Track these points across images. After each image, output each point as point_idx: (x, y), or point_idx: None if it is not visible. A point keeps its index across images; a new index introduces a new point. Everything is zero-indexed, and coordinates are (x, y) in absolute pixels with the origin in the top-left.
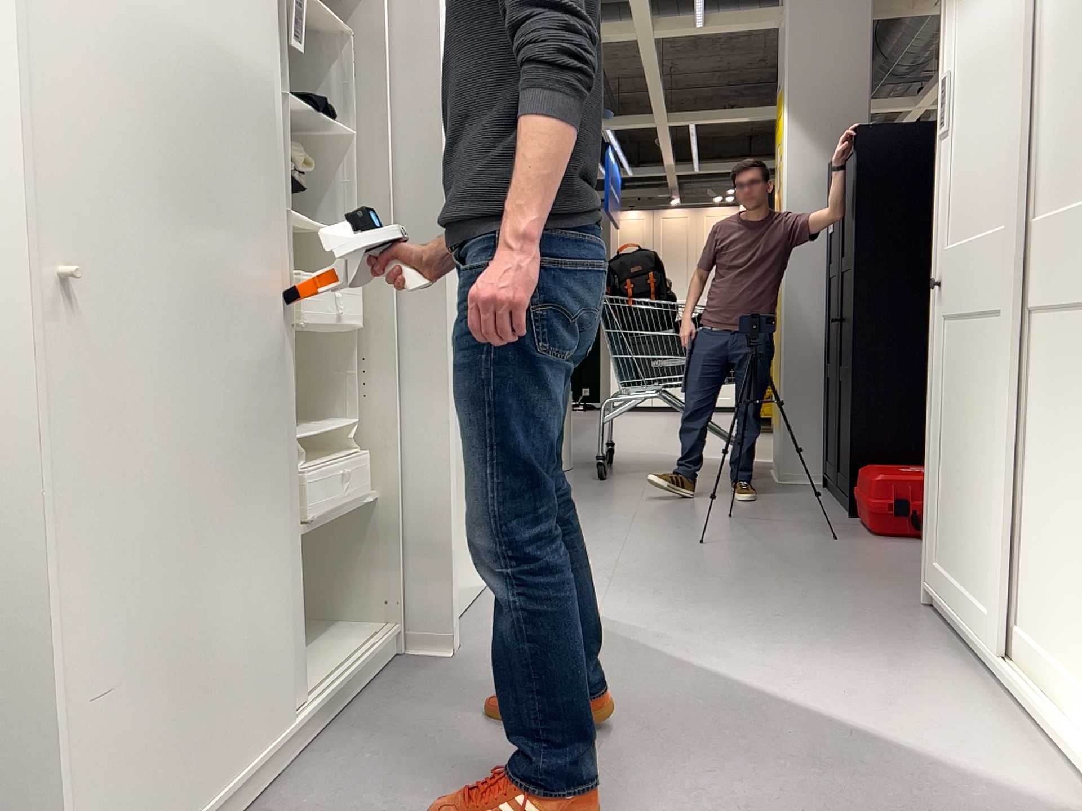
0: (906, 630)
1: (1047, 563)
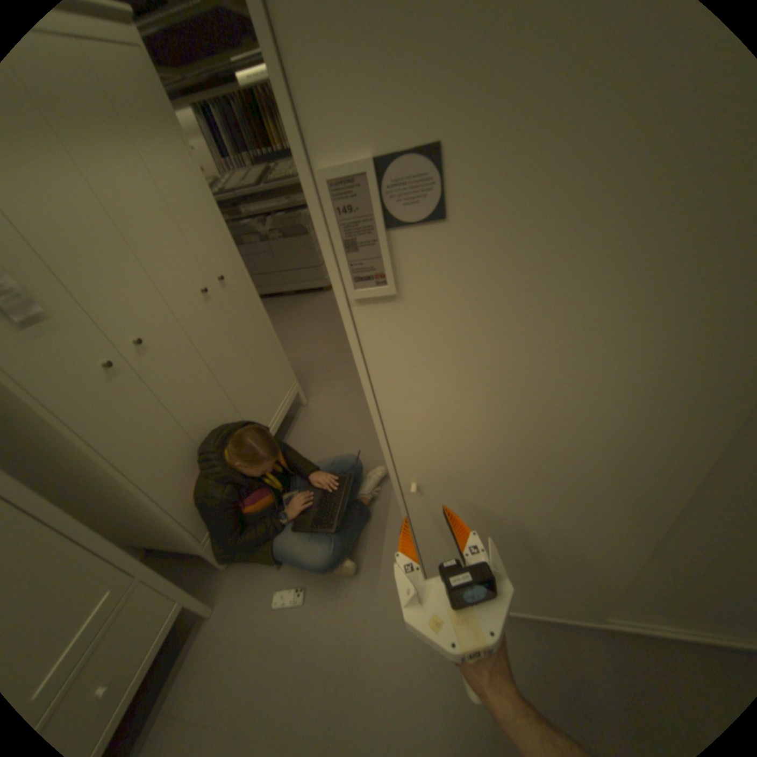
0: None
1: None
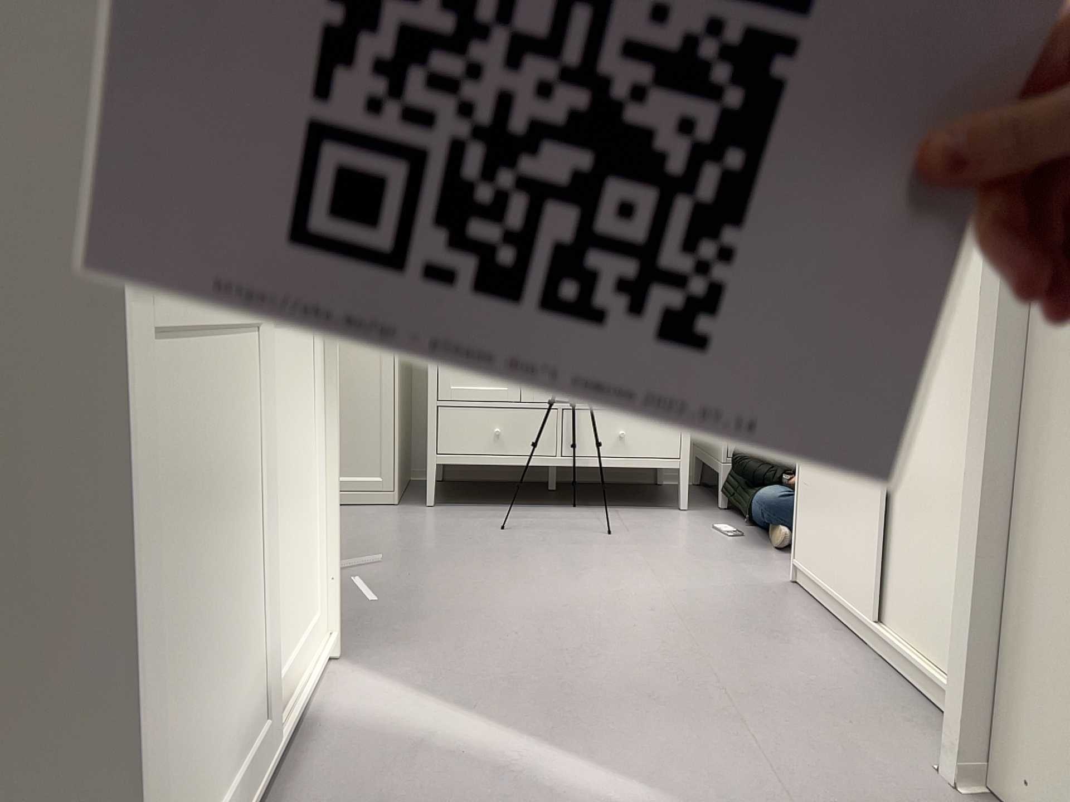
0: None
1: (282, 578)
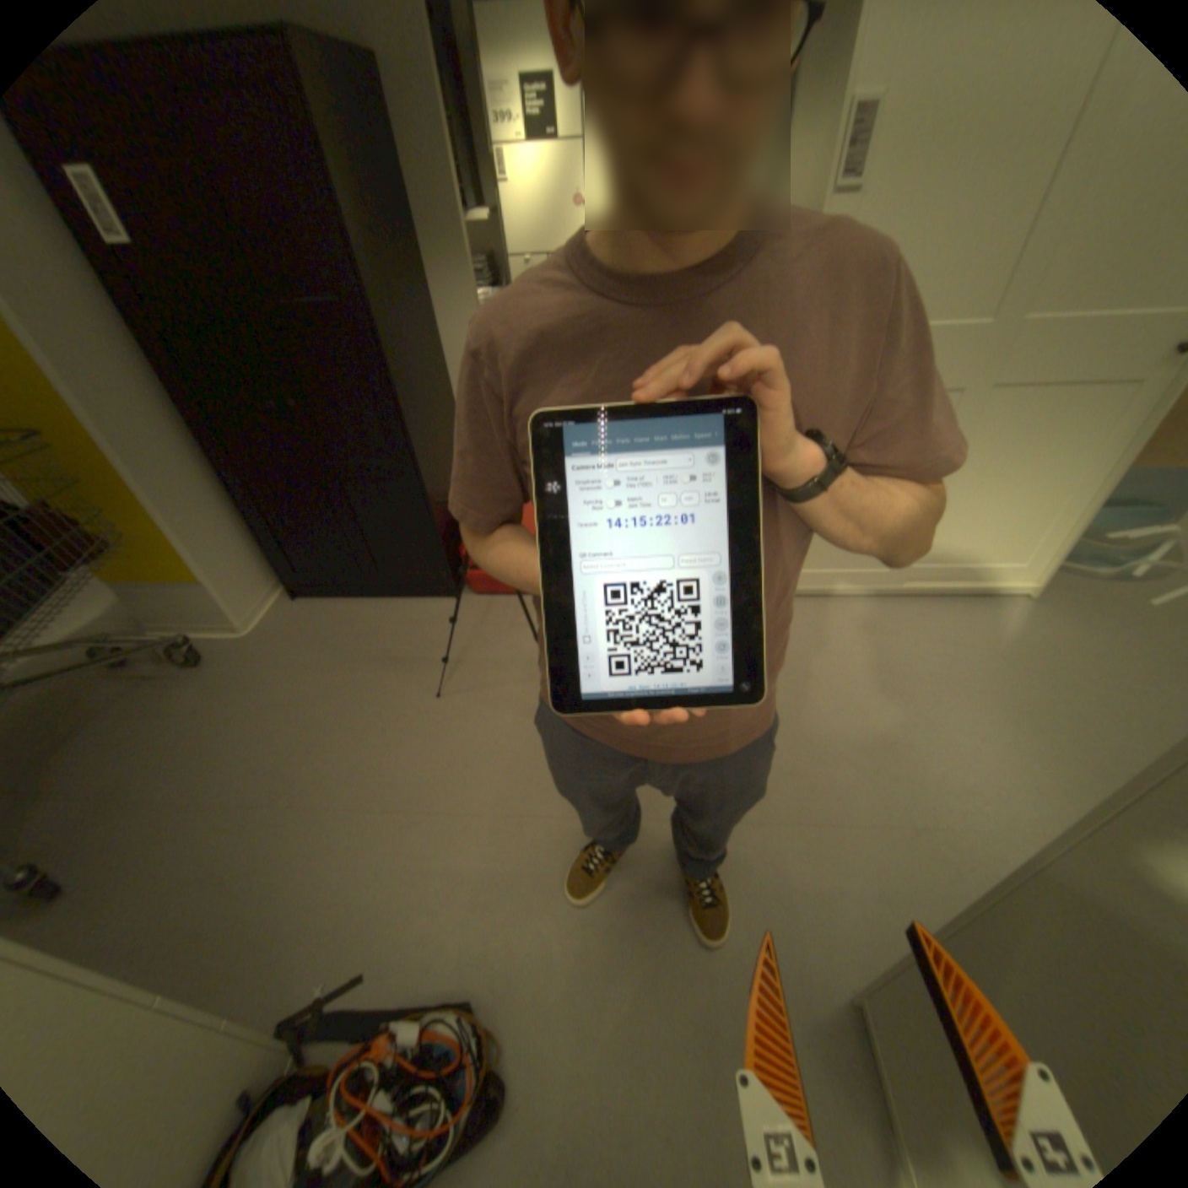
0: (815, 618)
1: (976, 526)
